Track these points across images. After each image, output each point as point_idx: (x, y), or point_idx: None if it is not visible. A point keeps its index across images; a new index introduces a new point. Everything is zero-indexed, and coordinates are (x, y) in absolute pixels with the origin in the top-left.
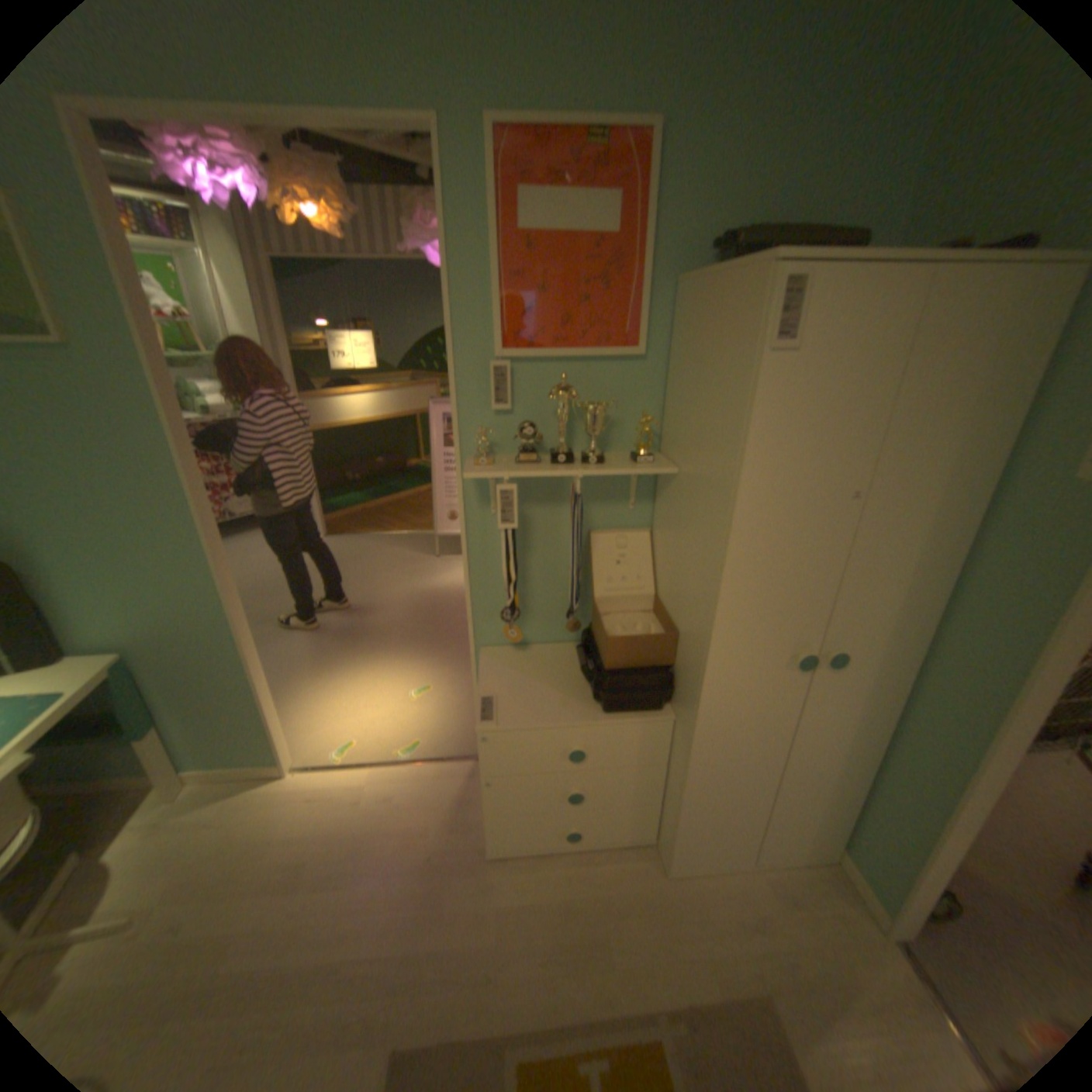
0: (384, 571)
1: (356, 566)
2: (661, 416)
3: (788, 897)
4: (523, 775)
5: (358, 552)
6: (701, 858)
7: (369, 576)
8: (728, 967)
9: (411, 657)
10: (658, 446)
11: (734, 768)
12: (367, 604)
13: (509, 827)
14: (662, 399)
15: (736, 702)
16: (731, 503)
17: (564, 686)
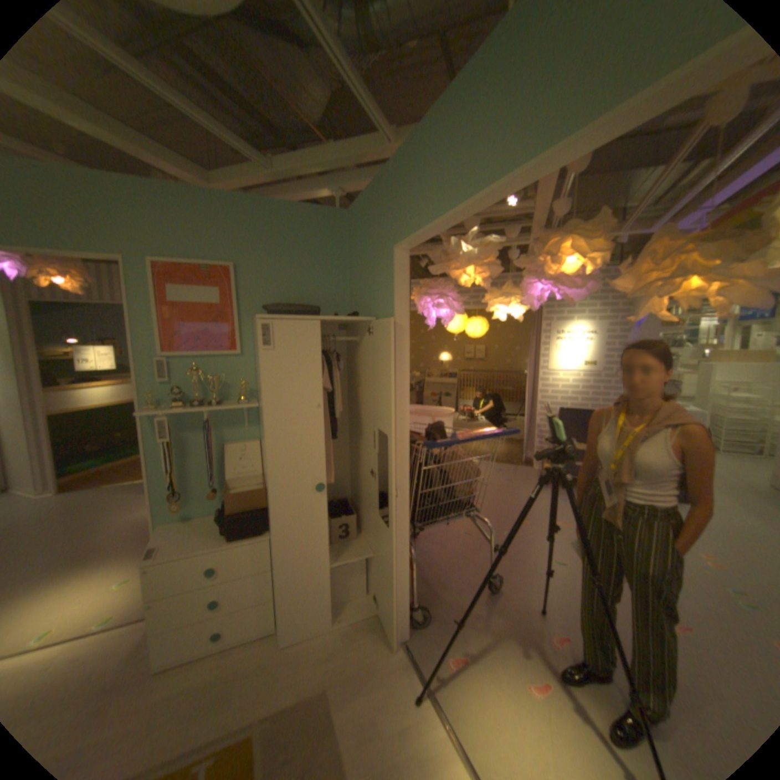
0: (106, 513)
1: (81, 512)
2: (255, 383)
3: (348, 639)
4: (175, 597)
5: (85, 503)
6: (295, 627)
7: (92, 518)
8: (303, 685)
9: (118, 565)
10: (256, 397)
11: (299, 558)
12: (86, 537)
13: (167, 641)
14: (254, 375)
15: (289, 516)
16: (263, 414)
17: (206, 536)
